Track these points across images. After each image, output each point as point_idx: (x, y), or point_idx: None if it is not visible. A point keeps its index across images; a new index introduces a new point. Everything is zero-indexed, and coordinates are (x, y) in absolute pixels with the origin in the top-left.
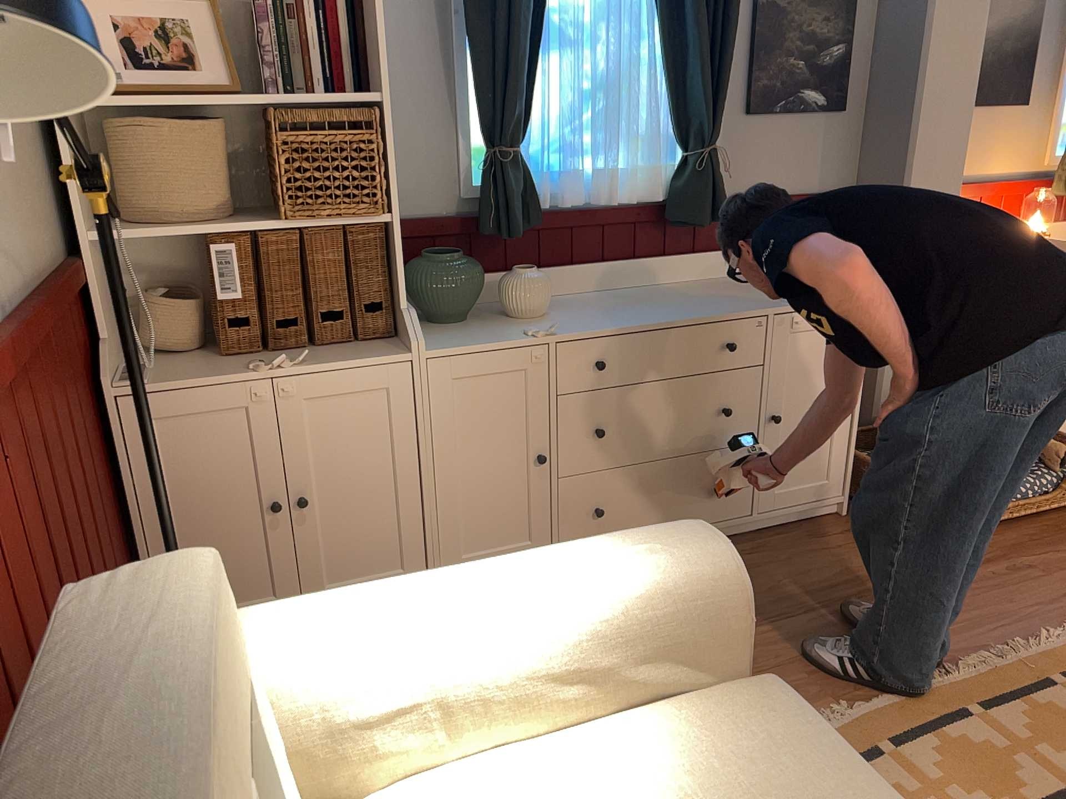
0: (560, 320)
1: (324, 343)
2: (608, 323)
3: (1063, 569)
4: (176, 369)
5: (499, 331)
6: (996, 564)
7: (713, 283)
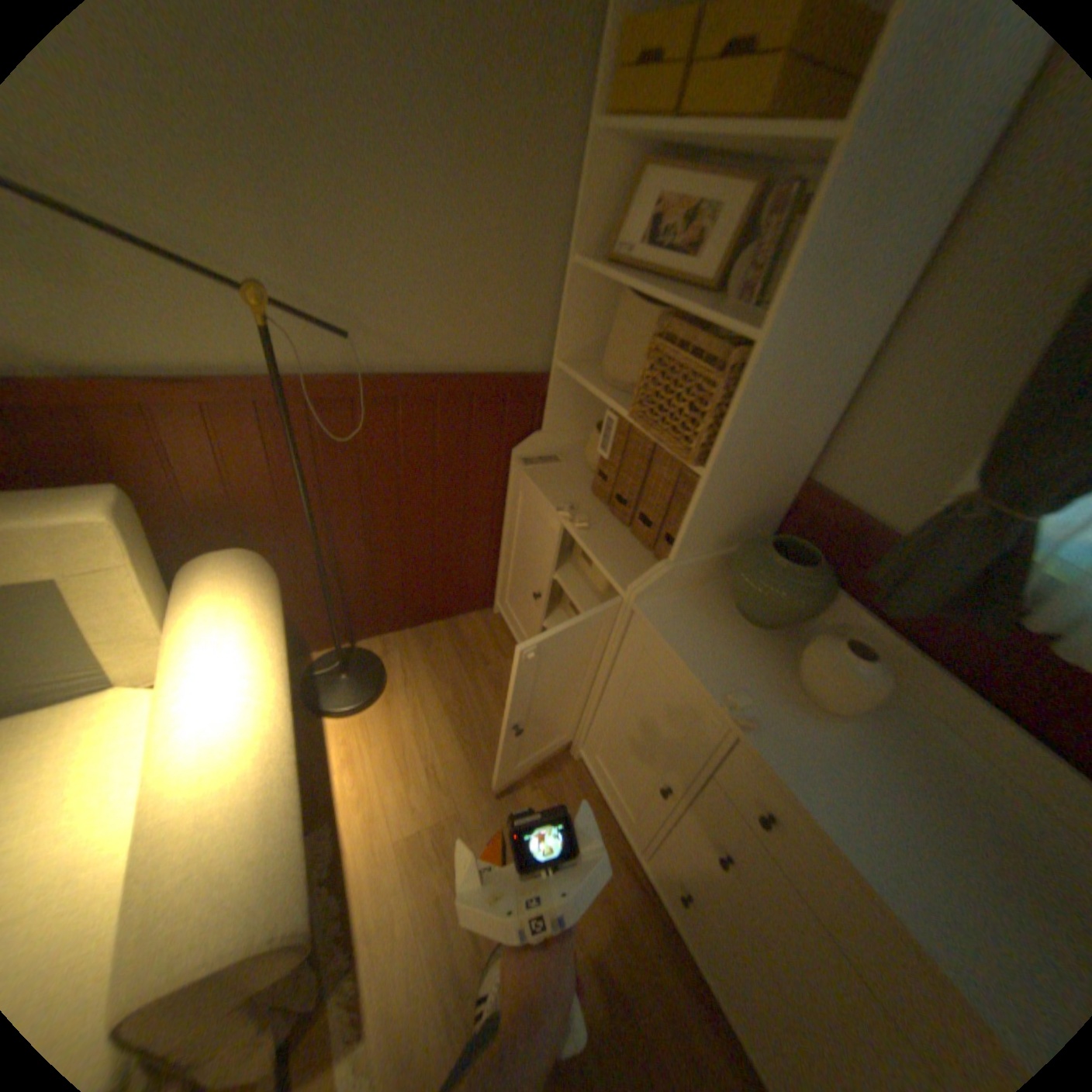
0: (834, 738)
1: (638, 534)
2: (853, 813)
3: None
4: (563, 475)
5: (737, 666)
6: None
7: None
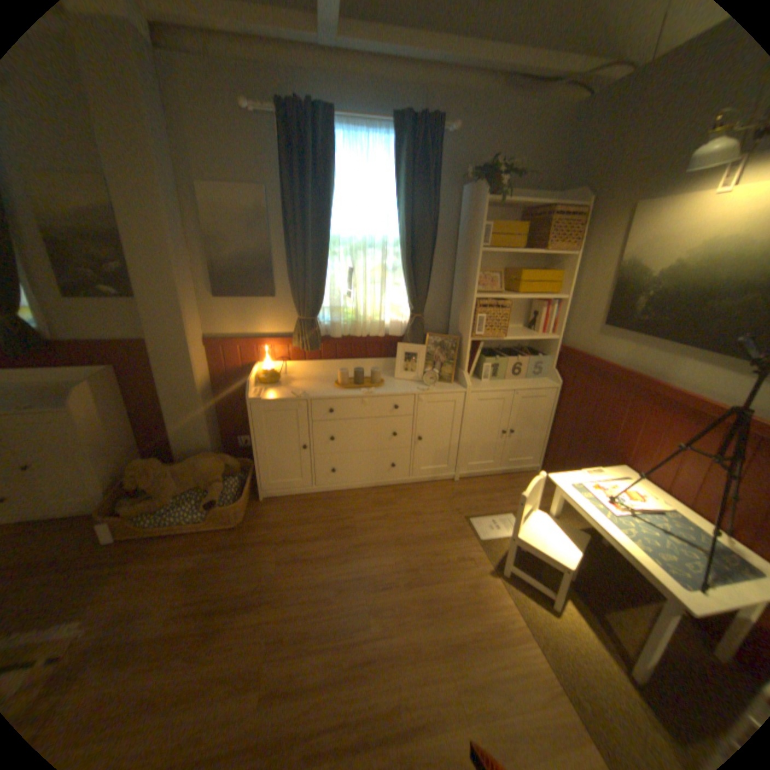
0: None
1: None
2: None
3: (139, 579)
4: None
5: None
6: (114, 567)
7: (53, 386)
